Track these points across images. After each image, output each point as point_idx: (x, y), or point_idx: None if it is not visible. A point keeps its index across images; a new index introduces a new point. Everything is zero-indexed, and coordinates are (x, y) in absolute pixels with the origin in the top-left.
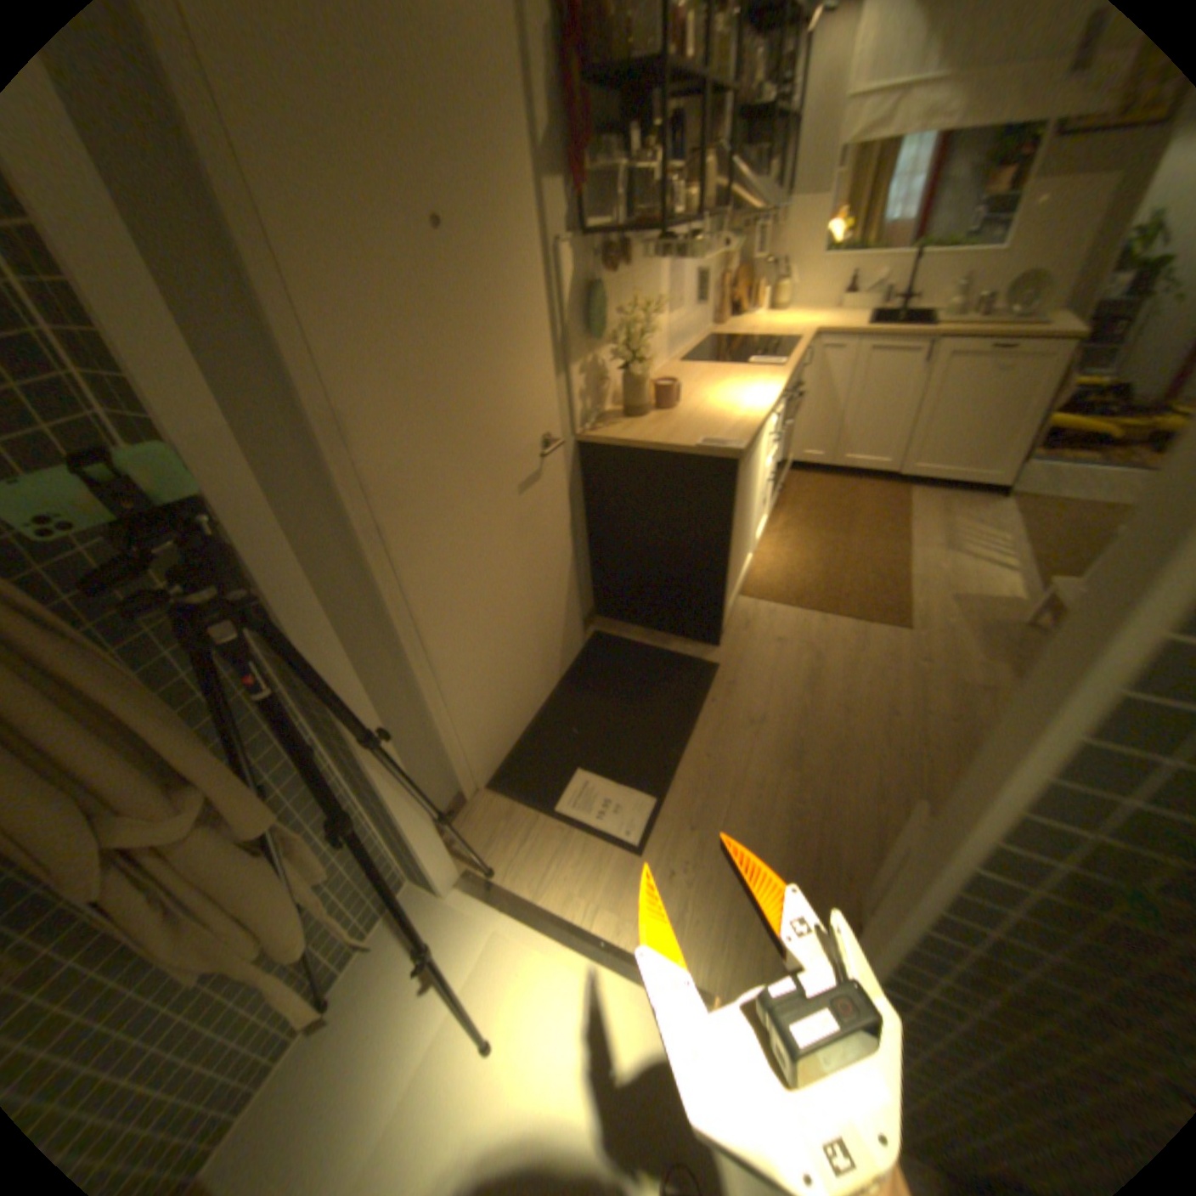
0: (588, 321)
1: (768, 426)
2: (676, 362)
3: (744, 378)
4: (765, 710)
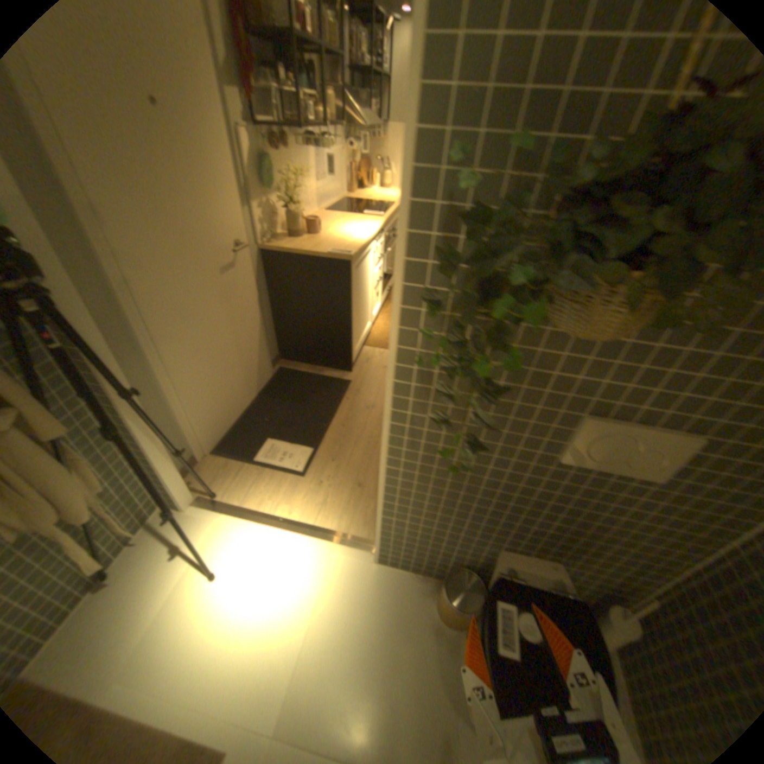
0: (261, 177)
1: (372, 248)
2: (323, 210)
3: (360, 221)
4: (374, 401)
